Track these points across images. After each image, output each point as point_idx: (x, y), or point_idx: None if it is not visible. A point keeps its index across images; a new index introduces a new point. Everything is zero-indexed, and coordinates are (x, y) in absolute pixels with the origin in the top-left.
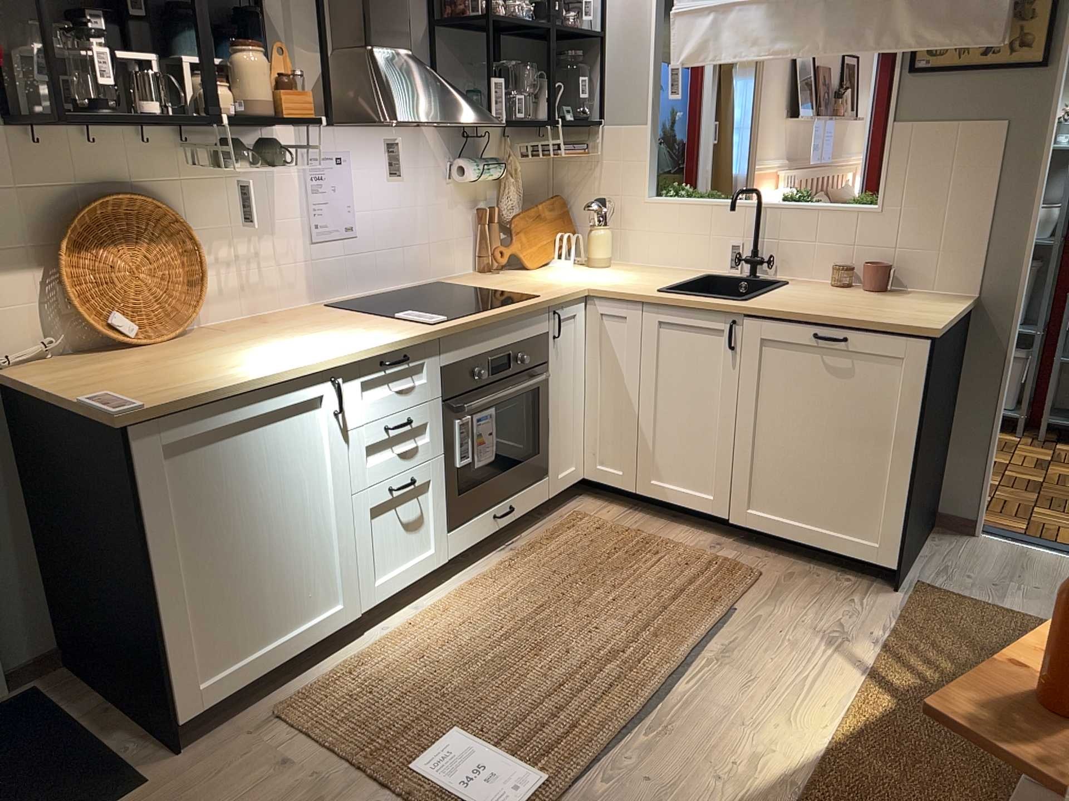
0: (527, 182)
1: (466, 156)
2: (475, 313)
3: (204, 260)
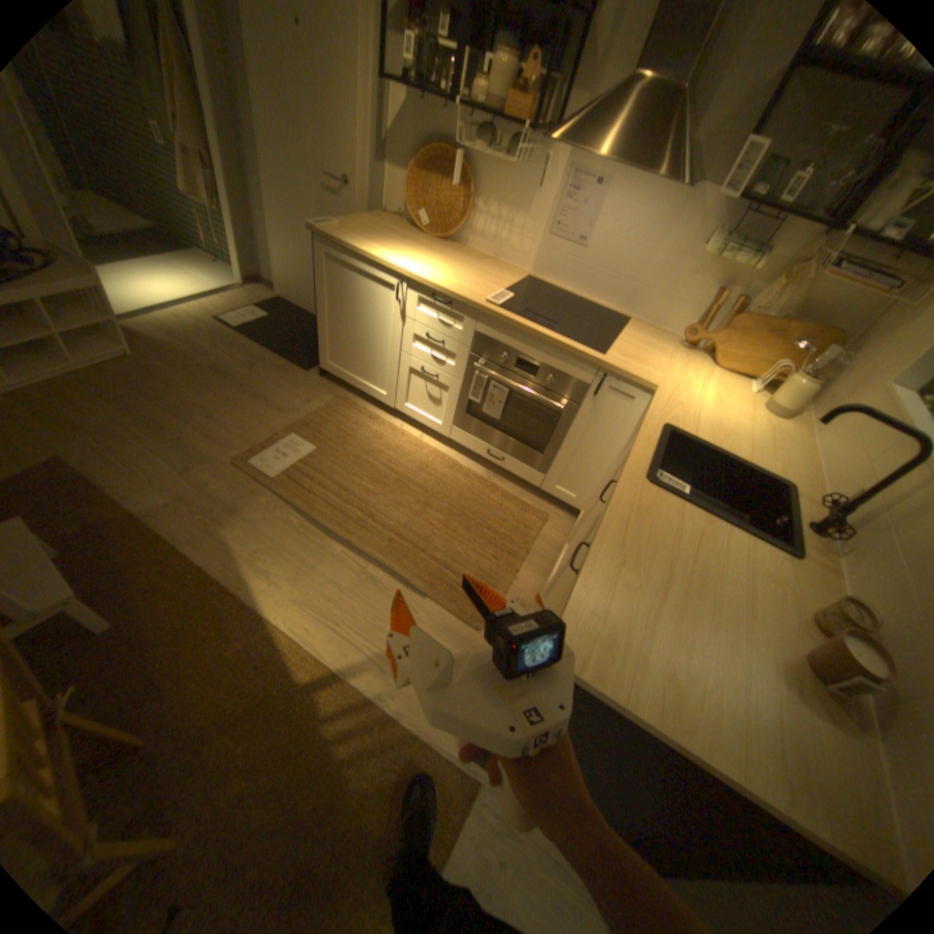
0: (829, 301)
1: (748, 234)
2: (525, 321)
3: (469, 206)
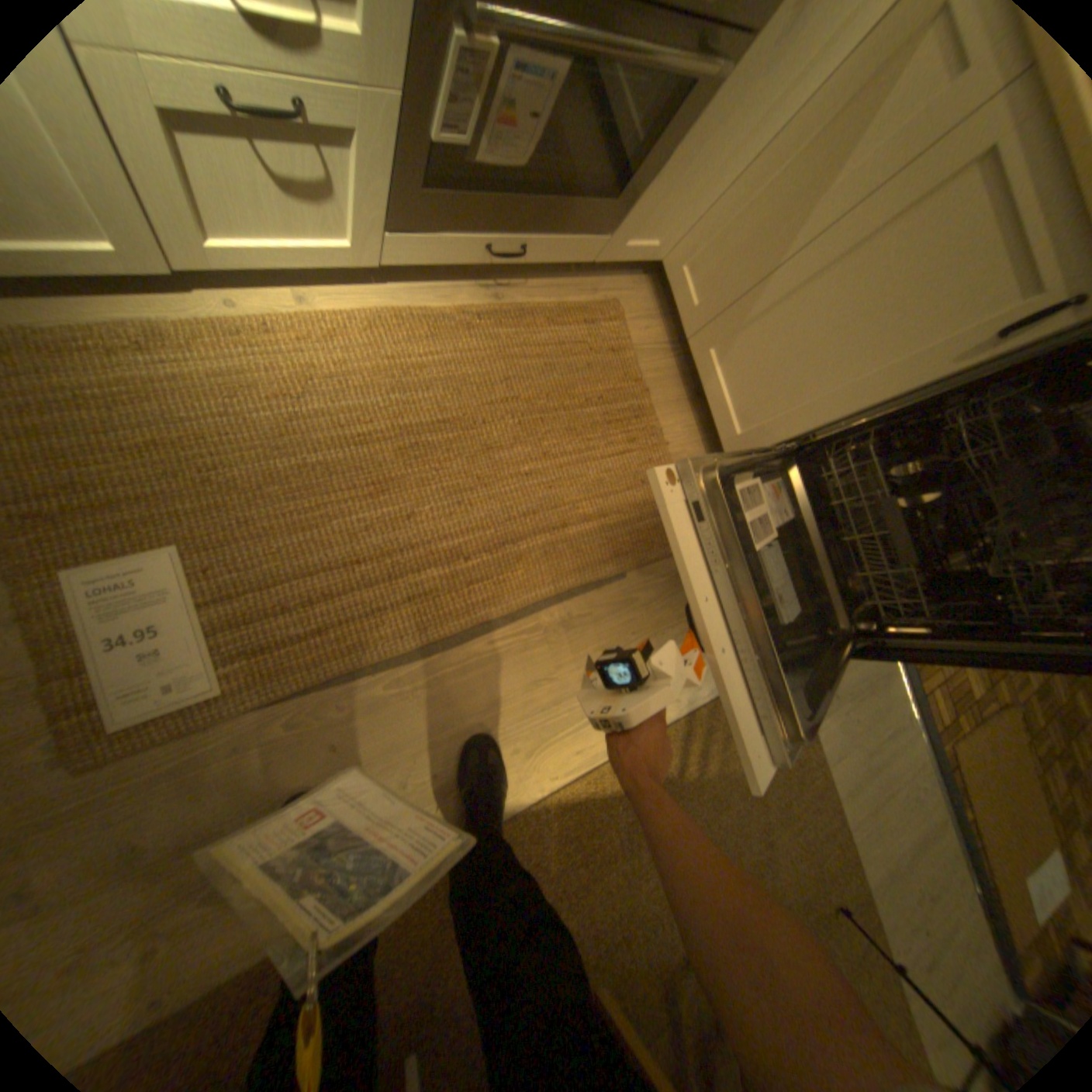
0: None
1: None
2: None
3: None
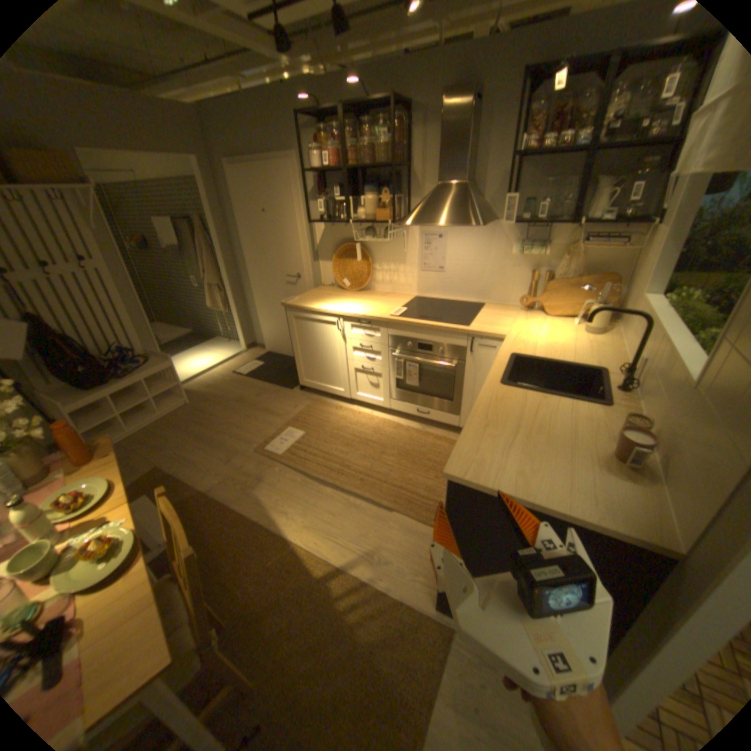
0: (601, 259)
1: (535, 238)
2: (415, 320)
3: (370, 269)
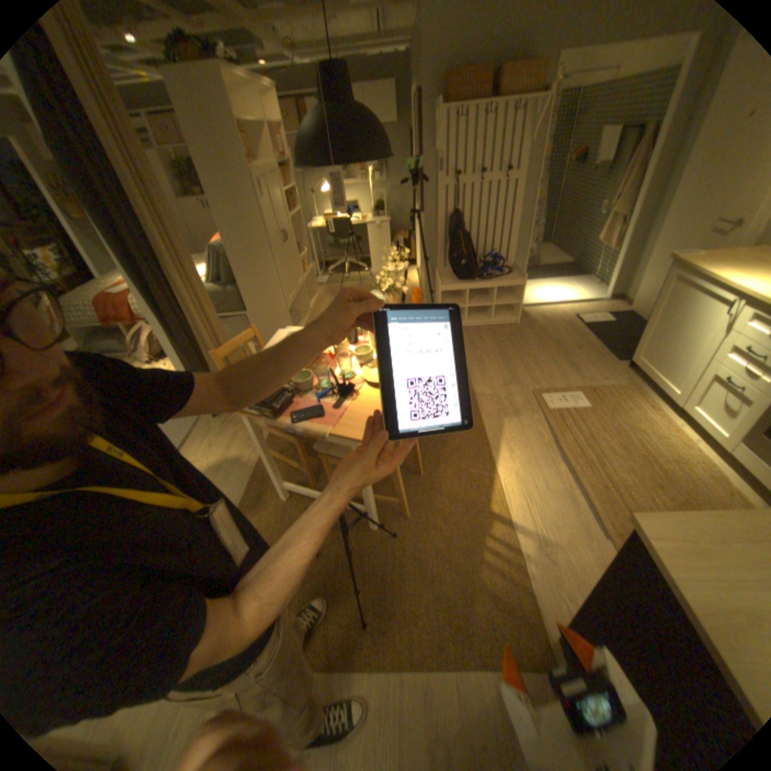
0: None
1: None
2: None
3: None
